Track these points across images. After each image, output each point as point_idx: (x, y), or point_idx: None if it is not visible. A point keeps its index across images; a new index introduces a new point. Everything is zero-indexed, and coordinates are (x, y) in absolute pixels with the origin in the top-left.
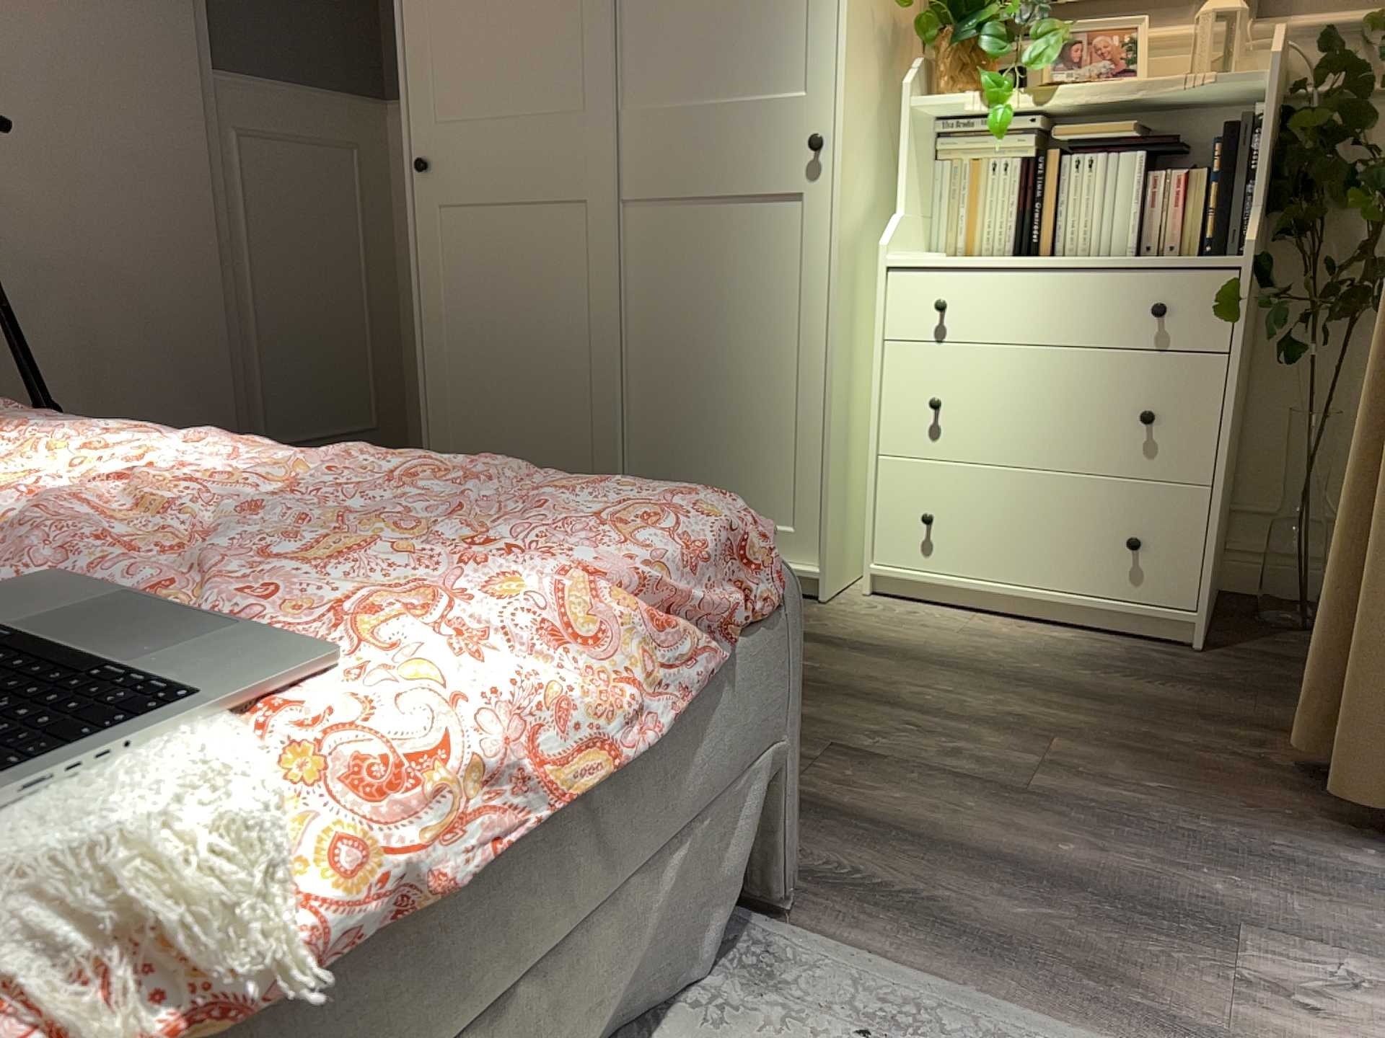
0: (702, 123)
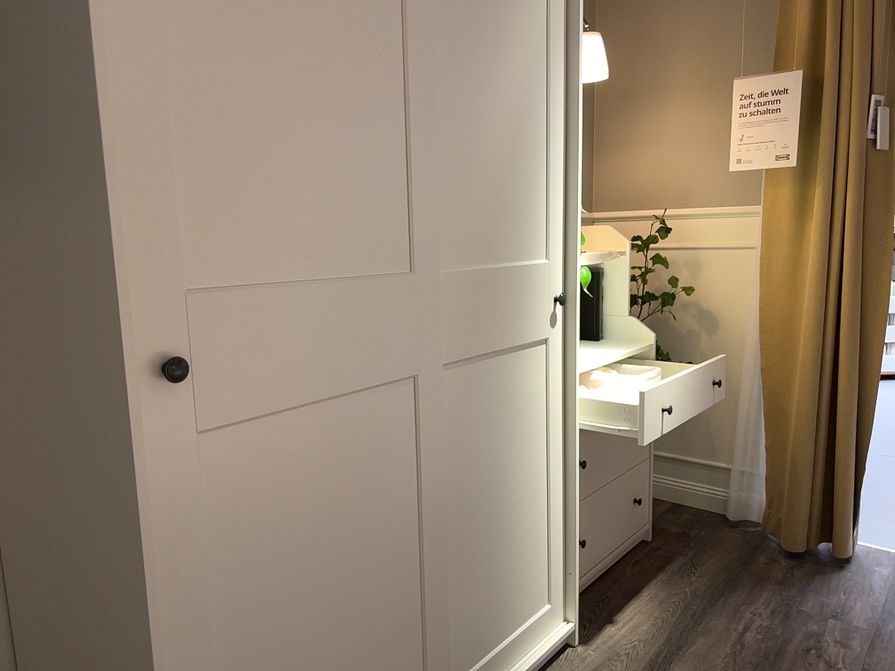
0: (494, 286)
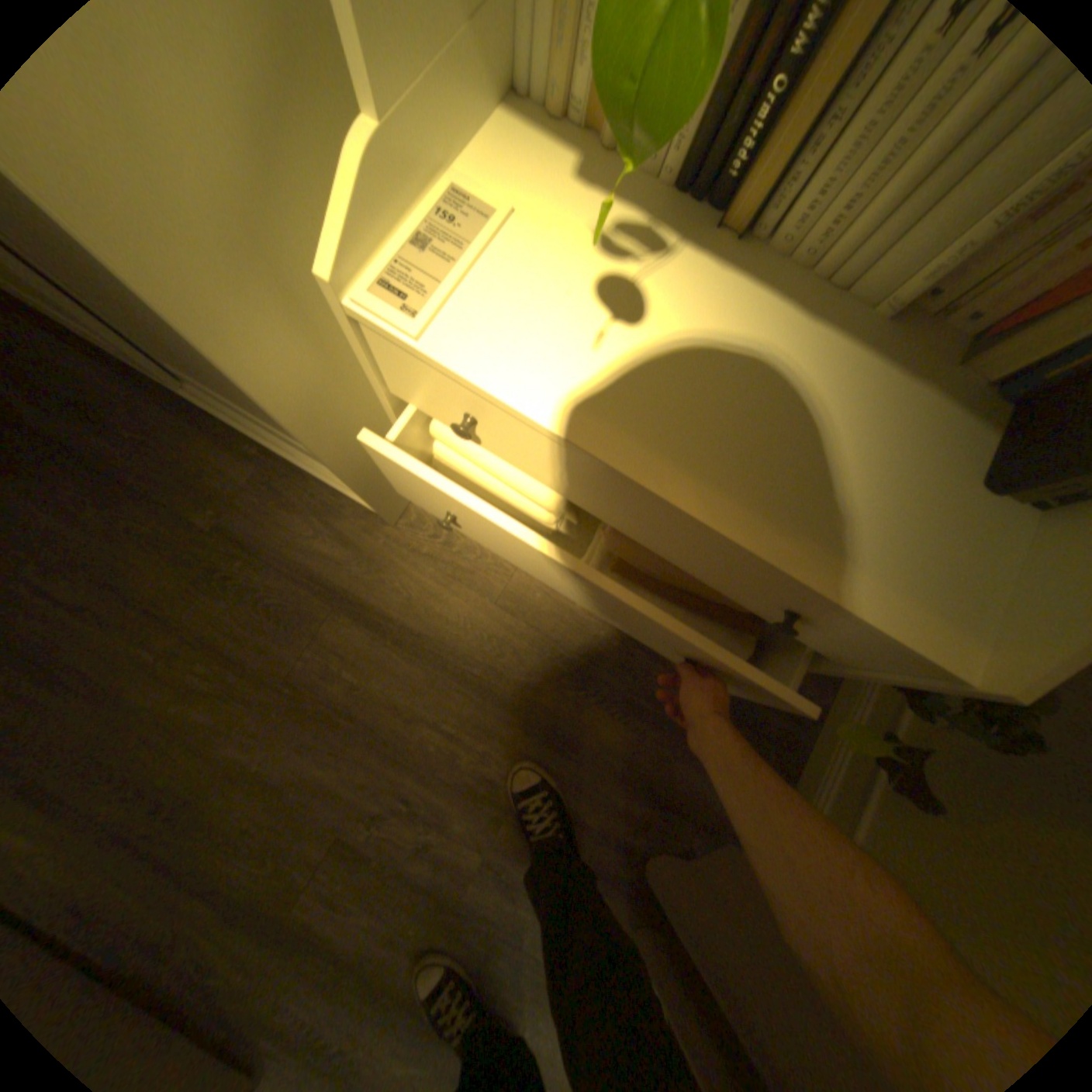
0: None
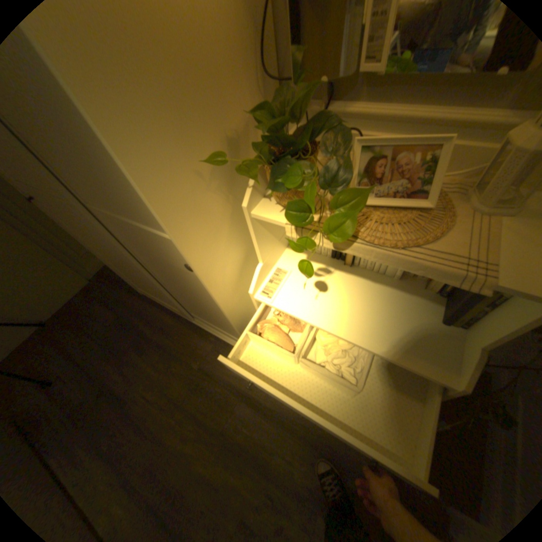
0: (127, 227)
